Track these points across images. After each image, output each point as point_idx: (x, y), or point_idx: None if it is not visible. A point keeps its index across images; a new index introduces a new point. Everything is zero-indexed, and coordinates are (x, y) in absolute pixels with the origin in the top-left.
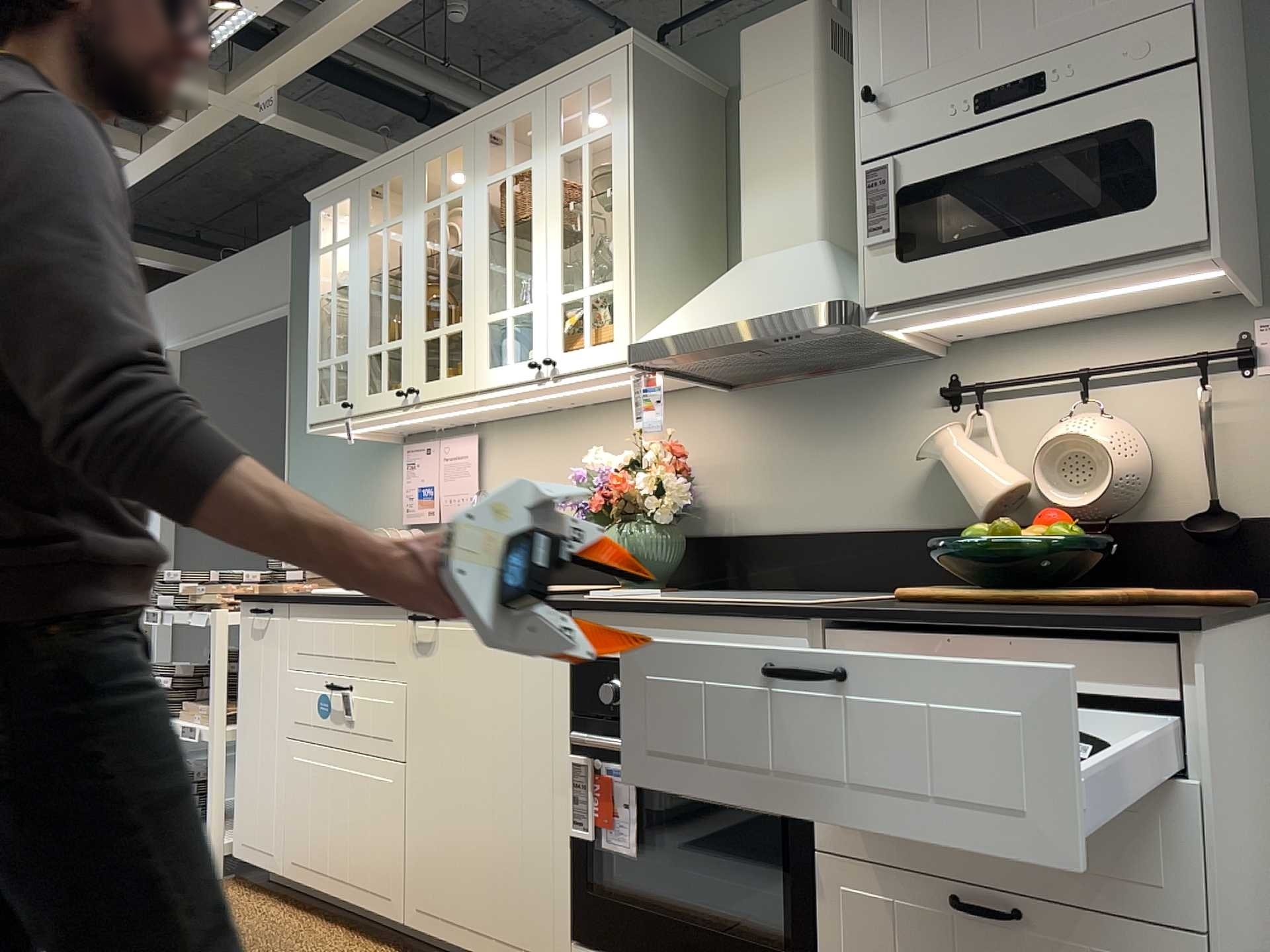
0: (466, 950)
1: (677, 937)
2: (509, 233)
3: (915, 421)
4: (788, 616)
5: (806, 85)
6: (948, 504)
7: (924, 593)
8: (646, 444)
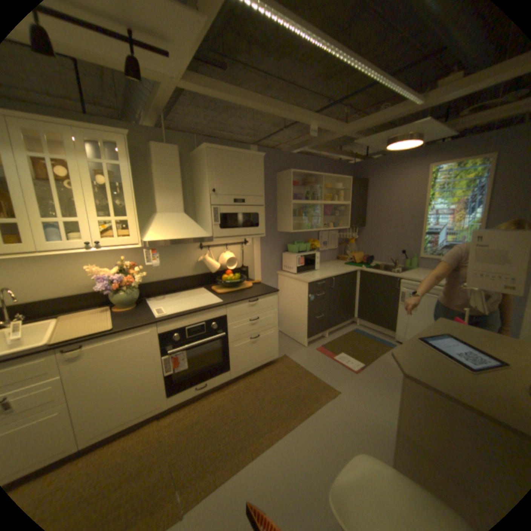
0: (119, 431)
1: (198, 377)
2: (54, 185)
3: (193, 252)
4: (223, 305)
5: (177, 169)
6: (201, 269)
7: (218, 291)
8: (121, 264)
